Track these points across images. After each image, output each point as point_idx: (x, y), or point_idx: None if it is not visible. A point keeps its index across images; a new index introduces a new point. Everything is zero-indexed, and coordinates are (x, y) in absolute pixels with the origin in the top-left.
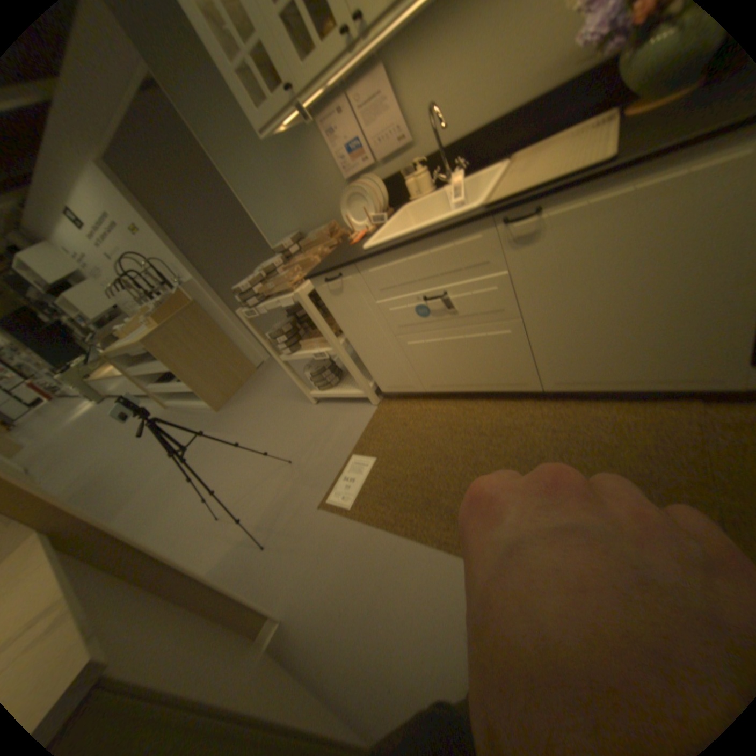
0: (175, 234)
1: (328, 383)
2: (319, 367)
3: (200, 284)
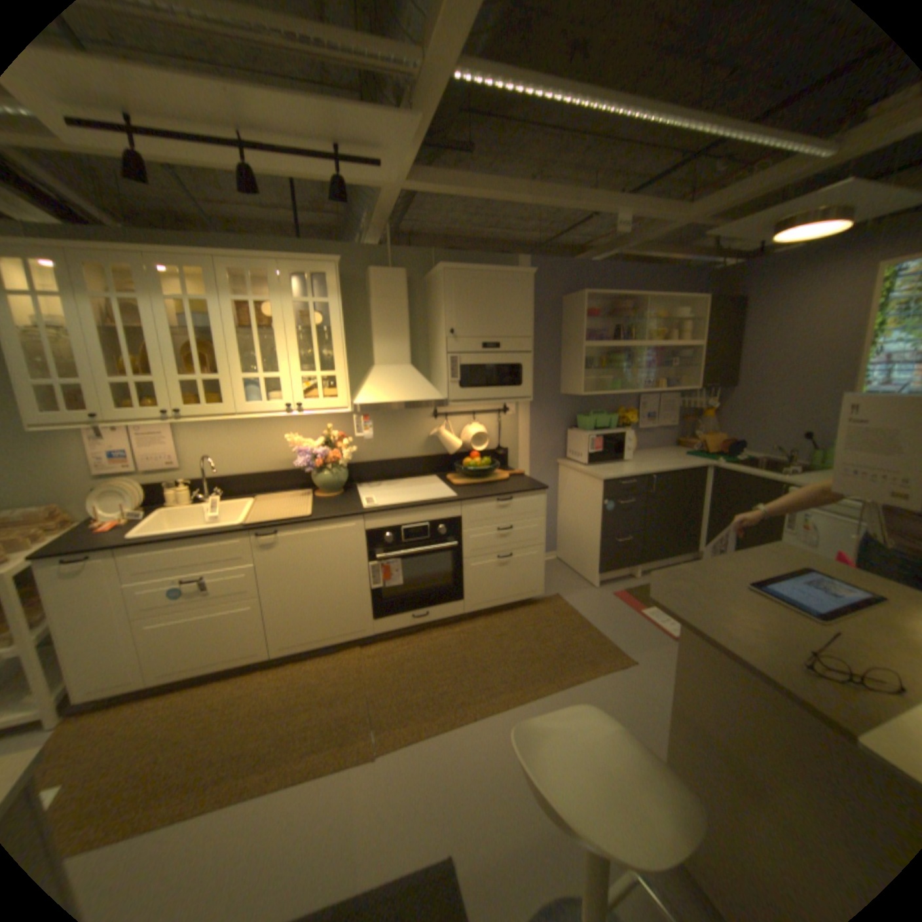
0: None
1: None
2: None
3: None
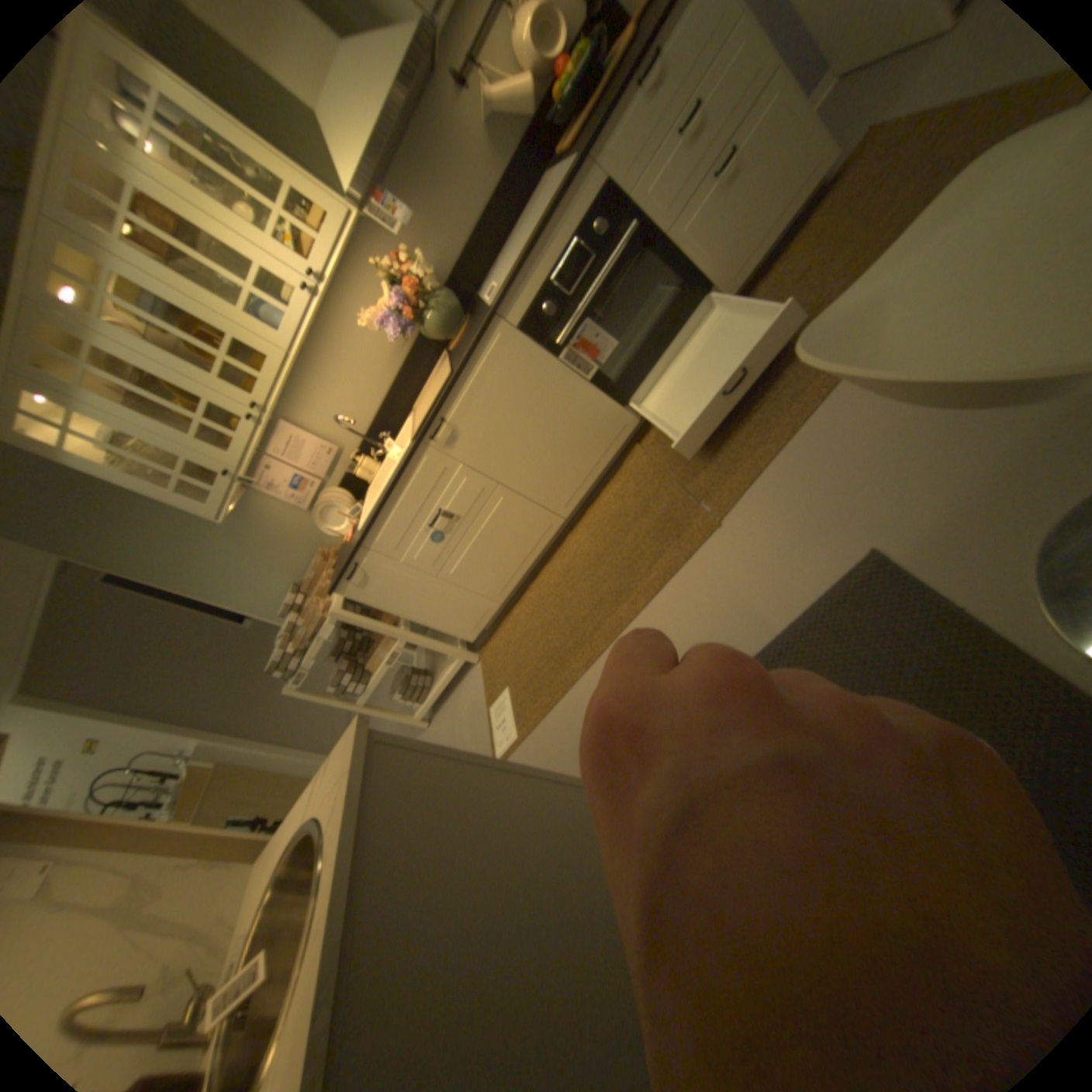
0: (147, 712)
1: (422, 688)
2: (402, 682)
3: (211, 743)
